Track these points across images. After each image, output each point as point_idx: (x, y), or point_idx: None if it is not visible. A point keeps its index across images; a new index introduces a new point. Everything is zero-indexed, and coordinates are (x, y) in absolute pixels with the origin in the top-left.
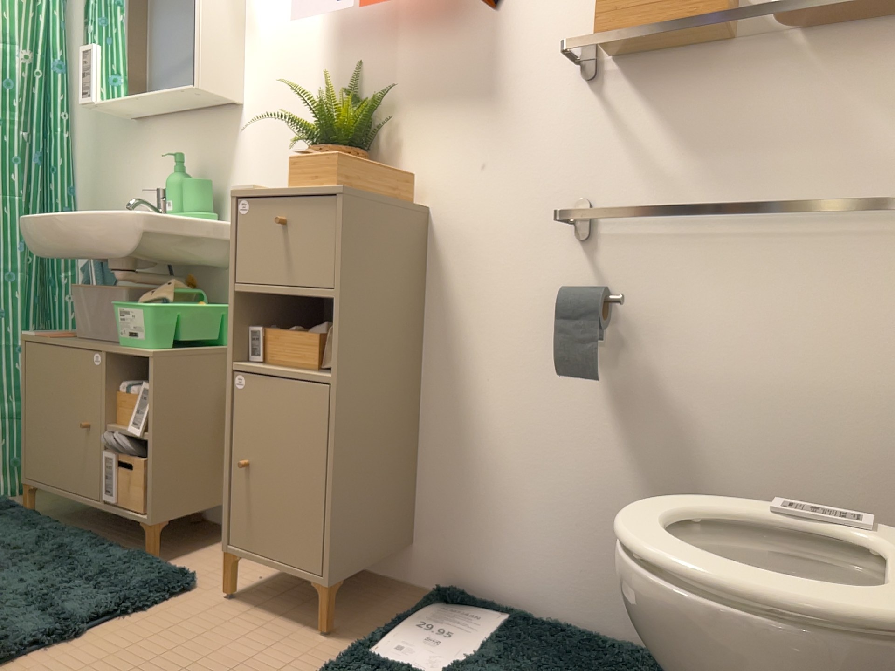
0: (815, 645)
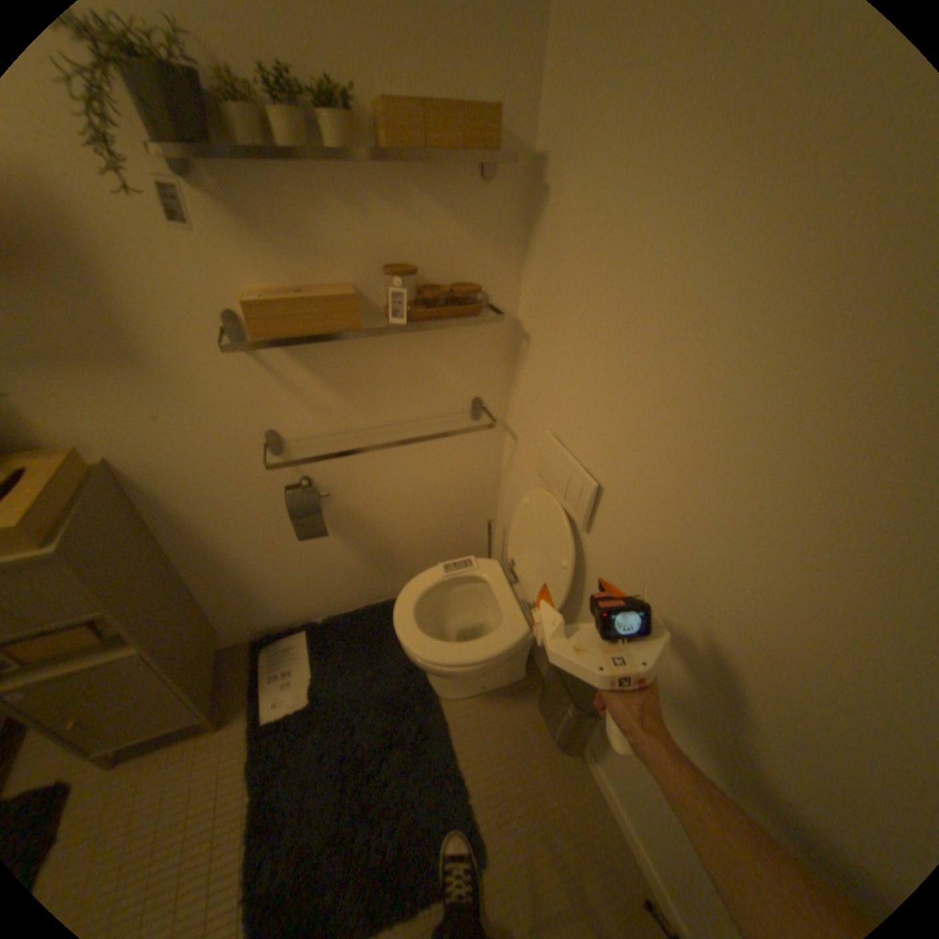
0: (496, 661)
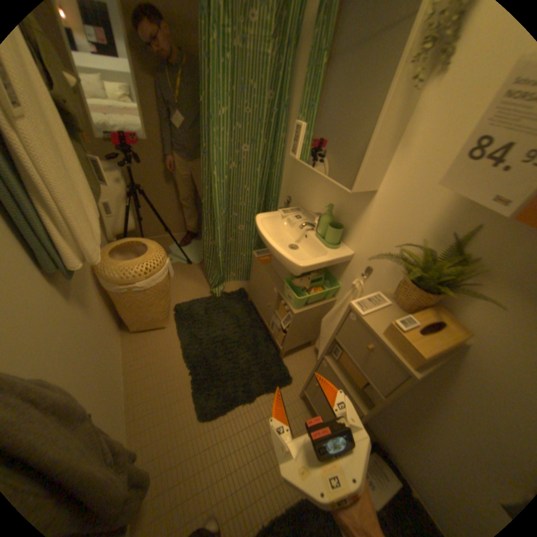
0: None
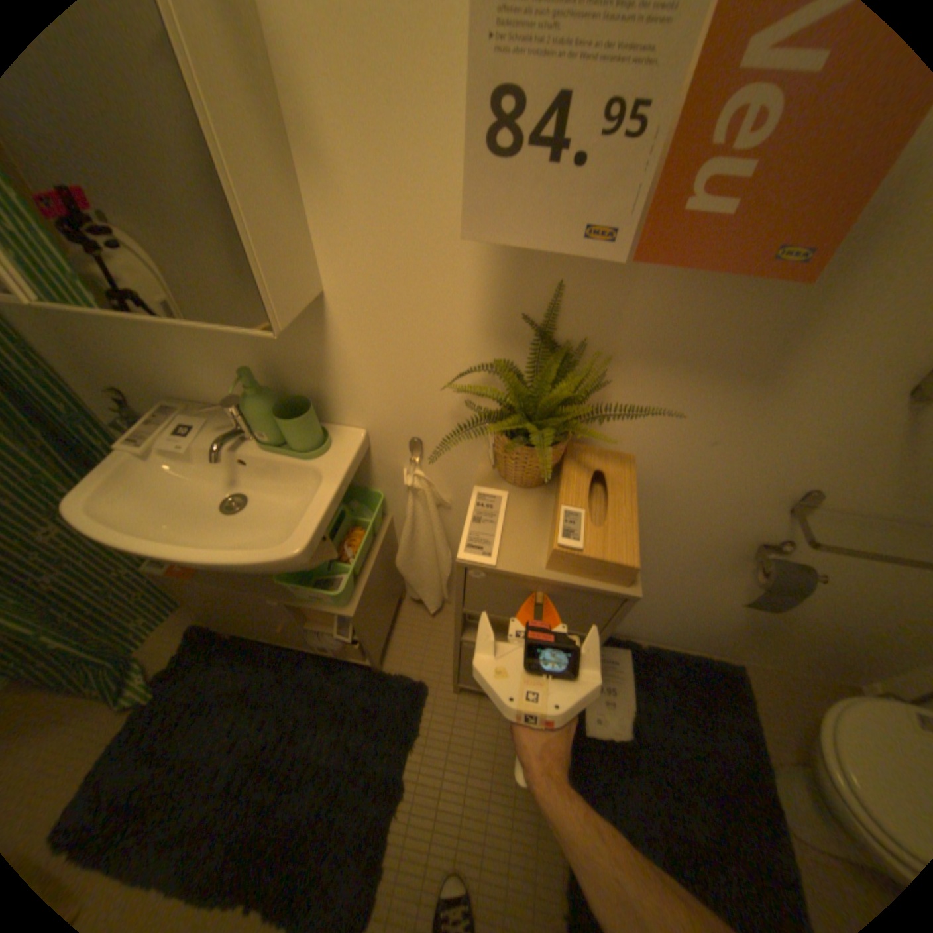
0: None
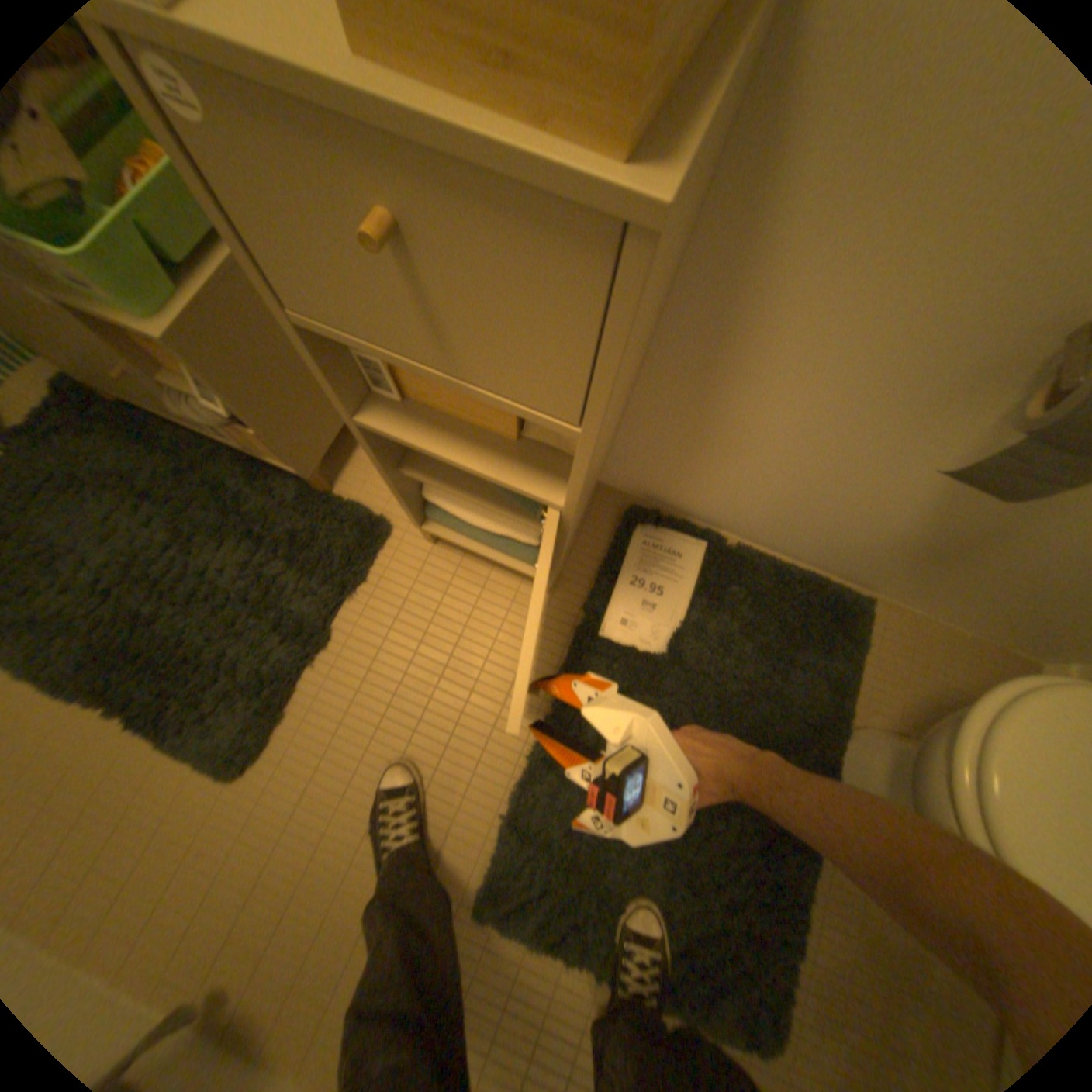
0: None
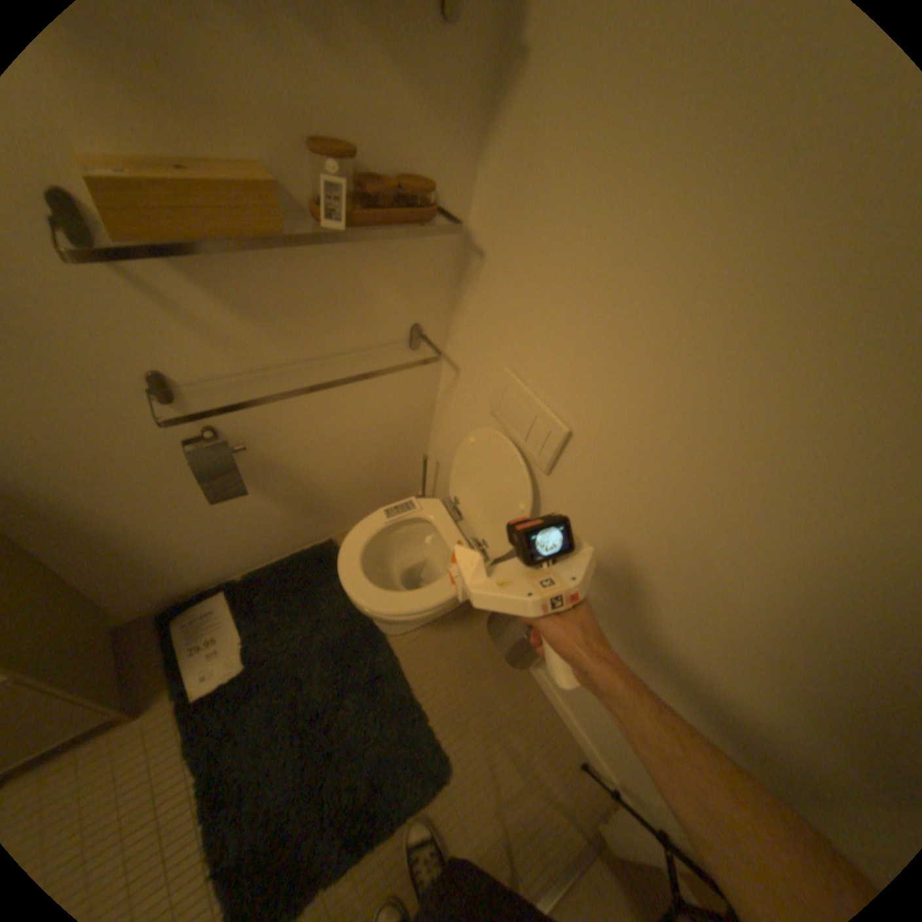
0: (451, 601)
